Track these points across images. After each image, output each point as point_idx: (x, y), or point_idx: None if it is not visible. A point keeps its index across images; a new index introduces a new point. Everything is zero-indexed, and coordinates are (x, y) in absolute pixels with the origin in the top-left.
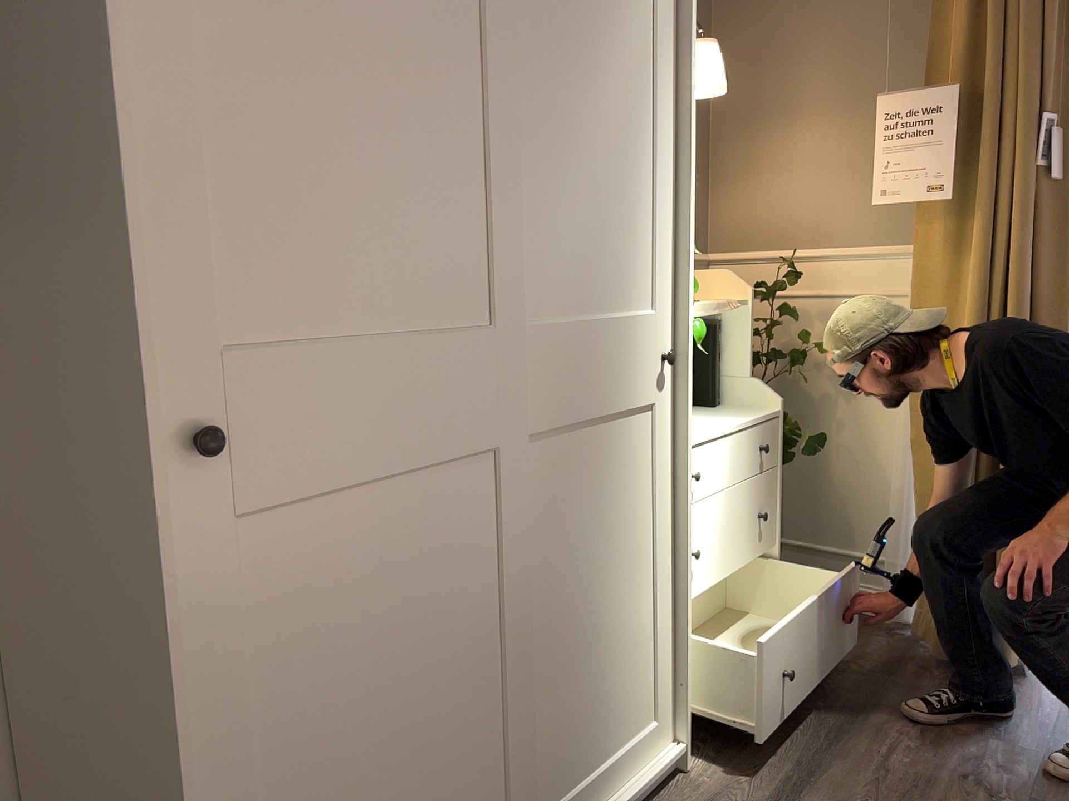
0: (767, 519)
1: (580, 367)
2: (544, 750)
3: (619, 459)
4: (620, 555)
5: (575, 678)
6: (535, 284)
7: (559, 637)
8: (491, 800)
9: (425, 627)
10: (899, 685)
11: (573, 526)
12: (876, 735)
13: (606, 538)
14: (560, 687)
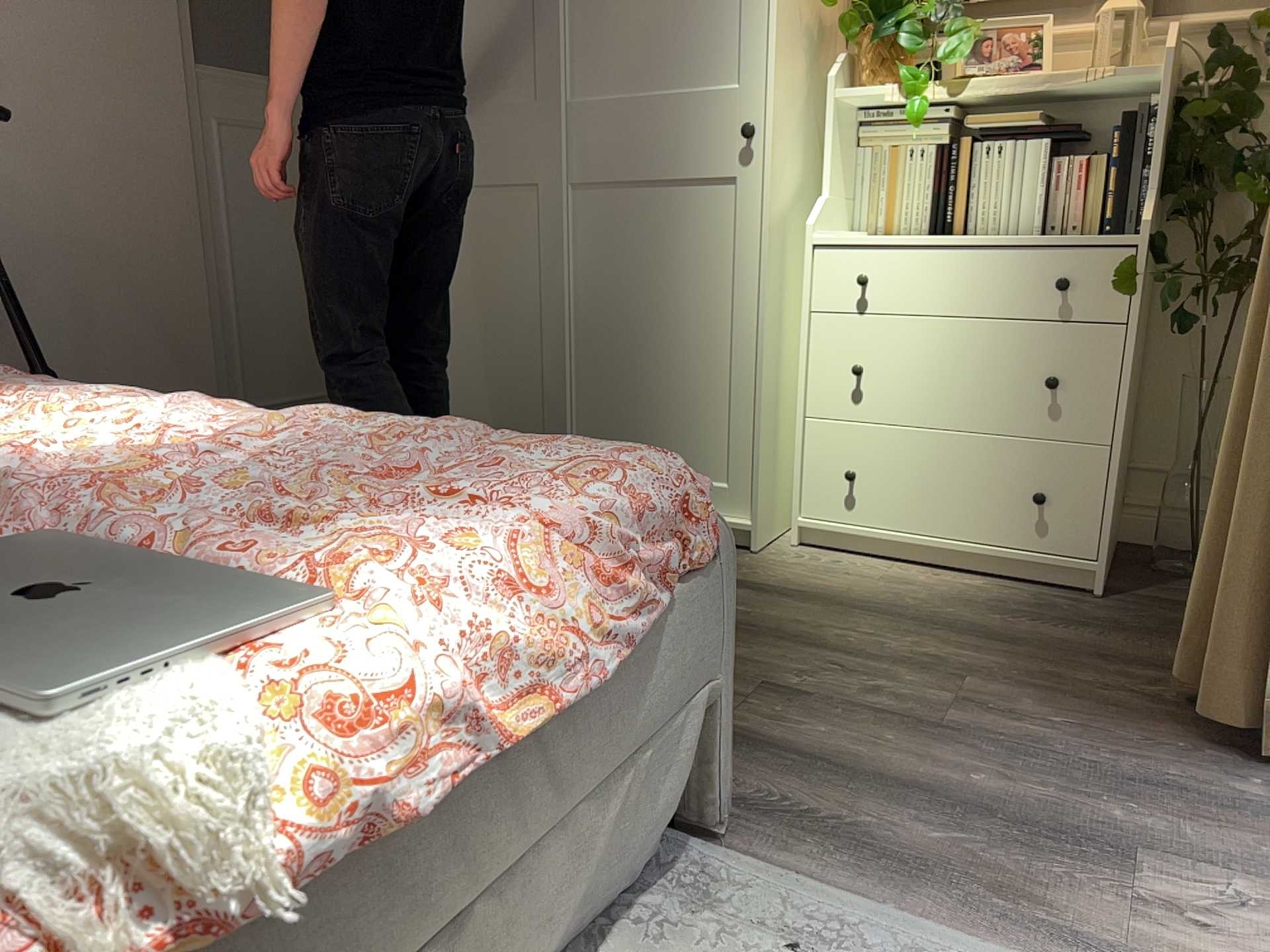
0: (1050, 387)
1: (629, 136)
2: (591, 419)
3: (682, 223)
4: (680, 308)
5: (623, 384)
6: (589, 73)
7: (608, 344)
8: (531, 412)
9: (489, 281)
10: (1070, 663)
11: (624, 264)
12: (899, 634)
13: (662, 286)
14: (608, 383)
